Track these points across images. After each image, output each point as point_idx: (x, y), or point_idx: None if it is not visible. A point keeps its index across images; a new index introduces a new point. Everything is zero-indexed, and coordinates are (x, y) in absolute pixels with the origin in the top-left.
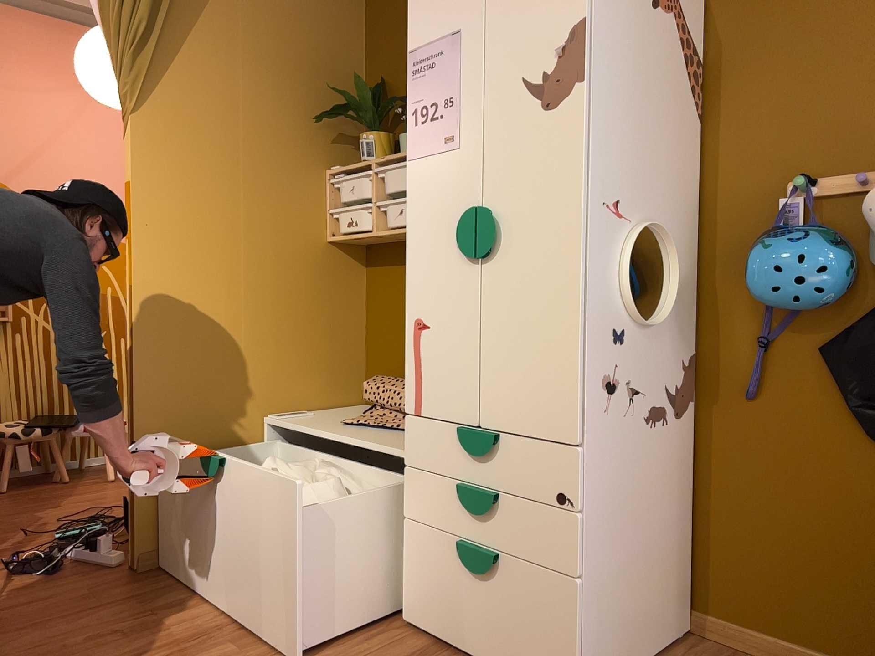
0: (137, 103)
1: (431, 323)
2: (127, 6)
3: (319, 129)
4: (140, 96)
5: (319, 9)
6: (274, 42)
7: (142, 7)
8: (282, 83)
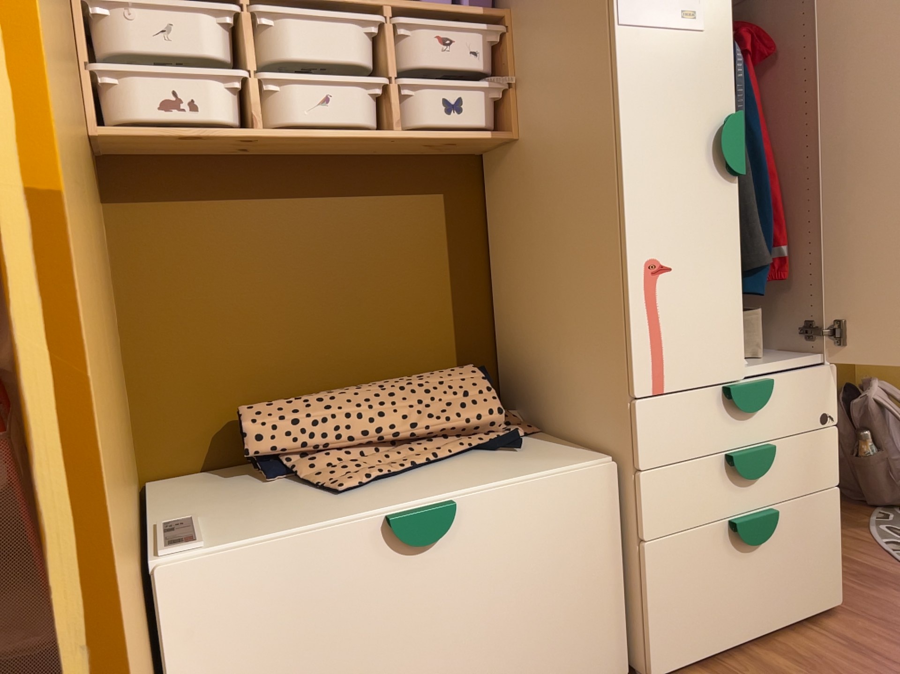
0: None
1: (674, 264)
2: None
3: None
4: None
5: None
6: None
7: None
8: None
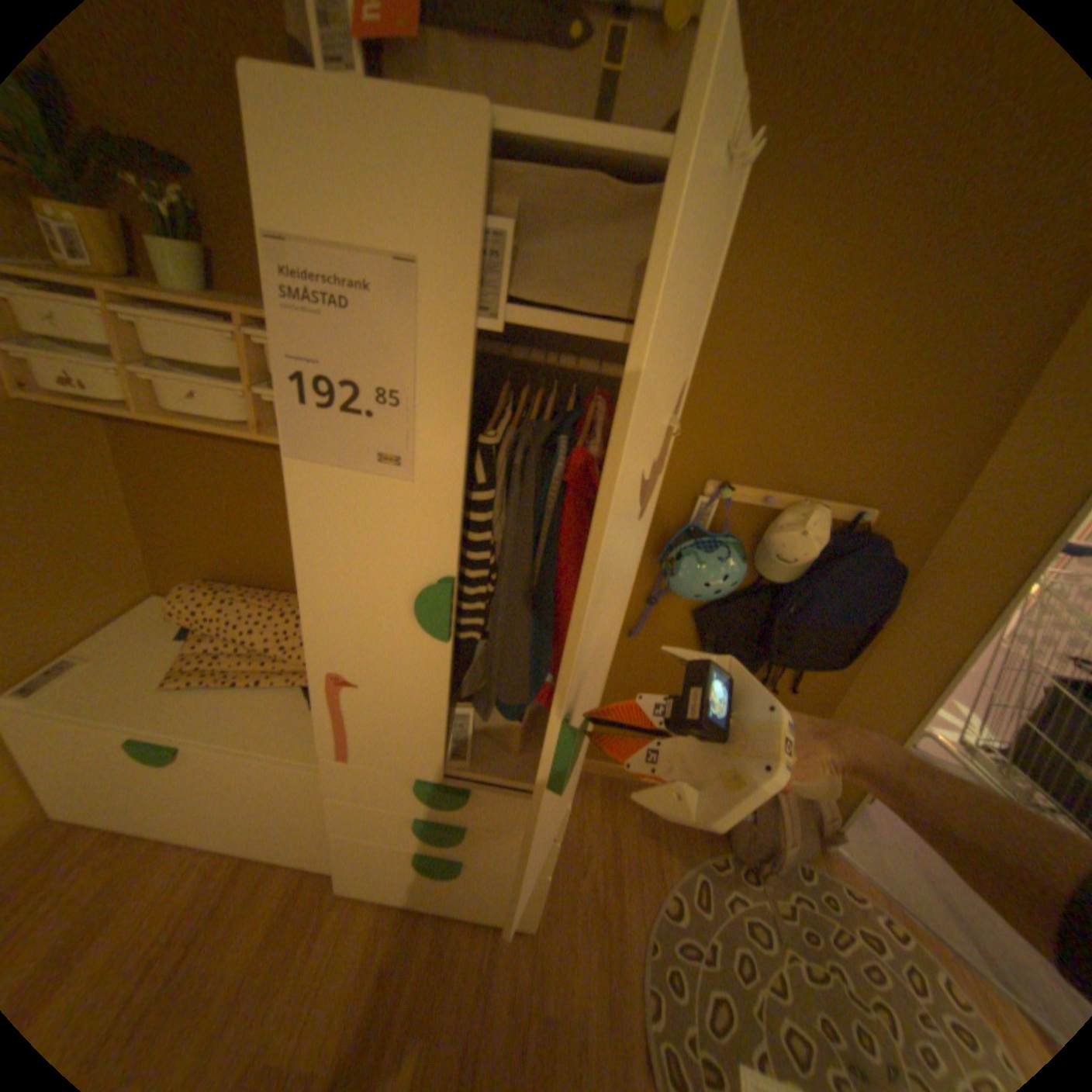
0: None
1: (361, 684)
2: None
3: None
4: None
5: None
6: None
7: None
8: None
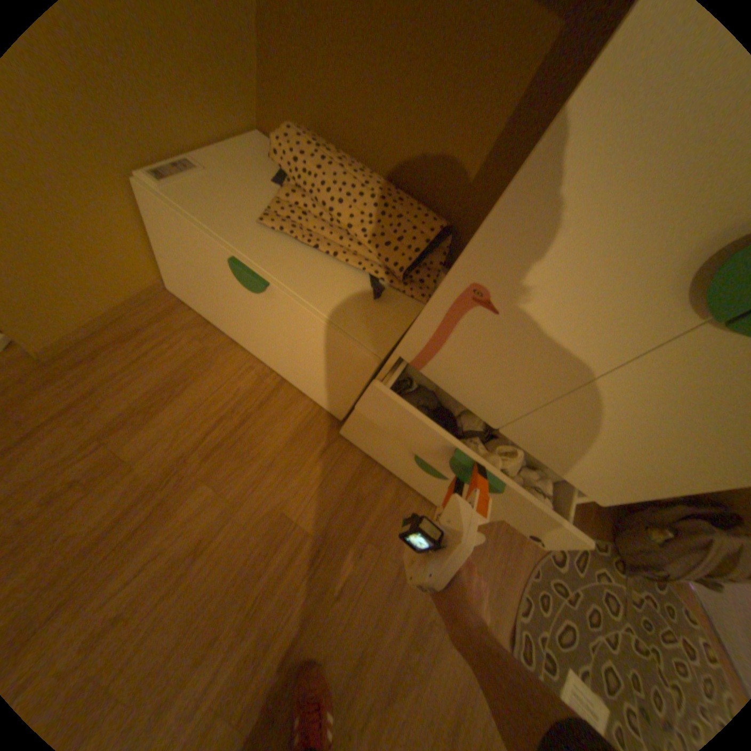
0: None
1: (507, 312)
2: None
3: None
4: None
5: None
6: None
7: None
8: None
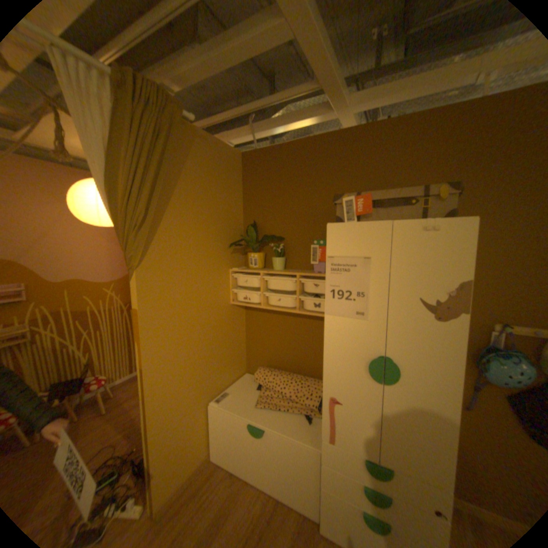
0: (138, 262)
1: (343, 403)
2: (129, 203)
3: (226, 248)
4: (140, 257)
5: (224, 185)
6: (205, 207)
7: (139, 203)
8: (209, 229)
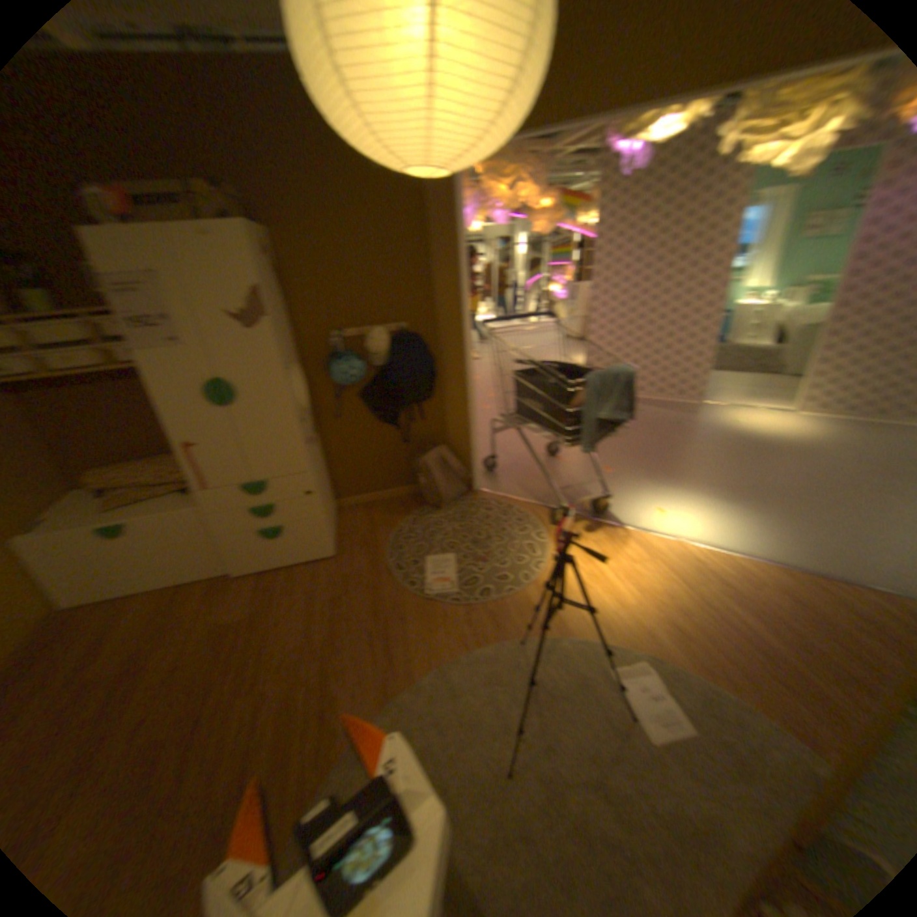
0: None
1: (192, 445)
2: None
3: None
4: None
5: None
6: None
7: None
8: None
